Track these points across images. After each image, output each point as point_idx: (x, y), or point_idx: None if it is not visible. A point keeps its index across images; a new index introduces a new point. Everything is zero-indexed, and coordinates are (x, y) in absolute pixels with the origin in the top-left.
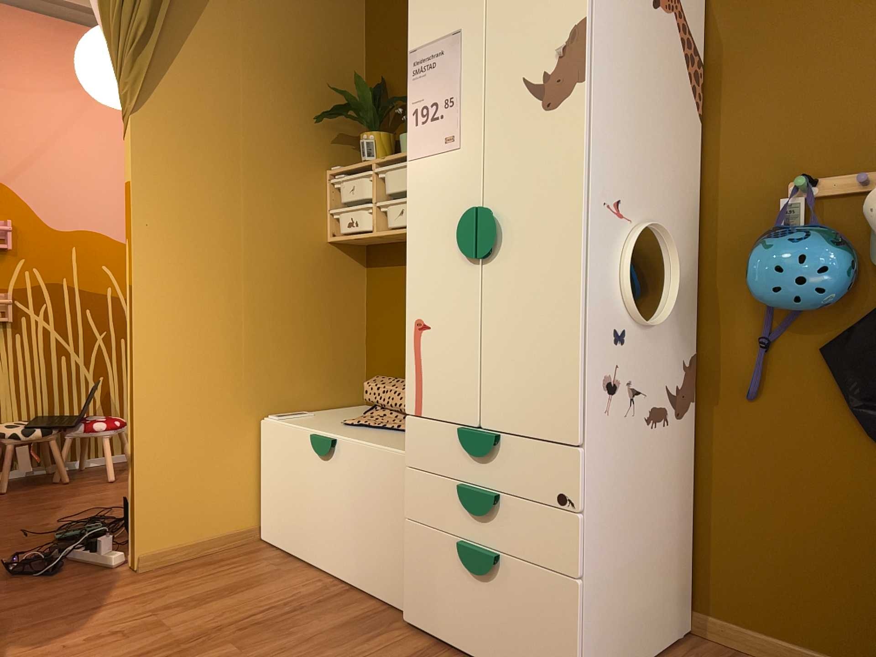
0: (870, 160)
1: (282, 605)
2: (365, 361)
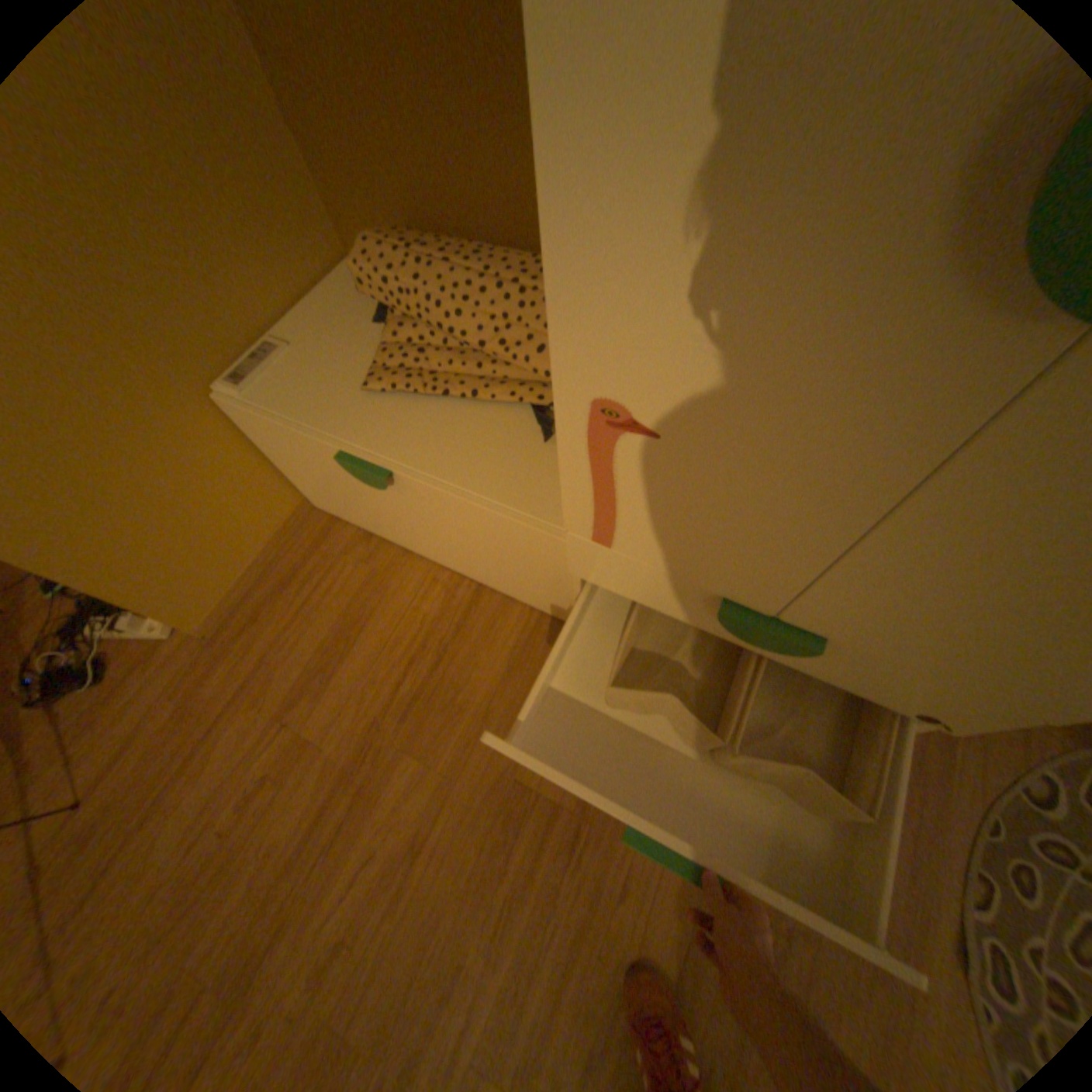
0: None
1: (420, 648)
2: (305, 167)
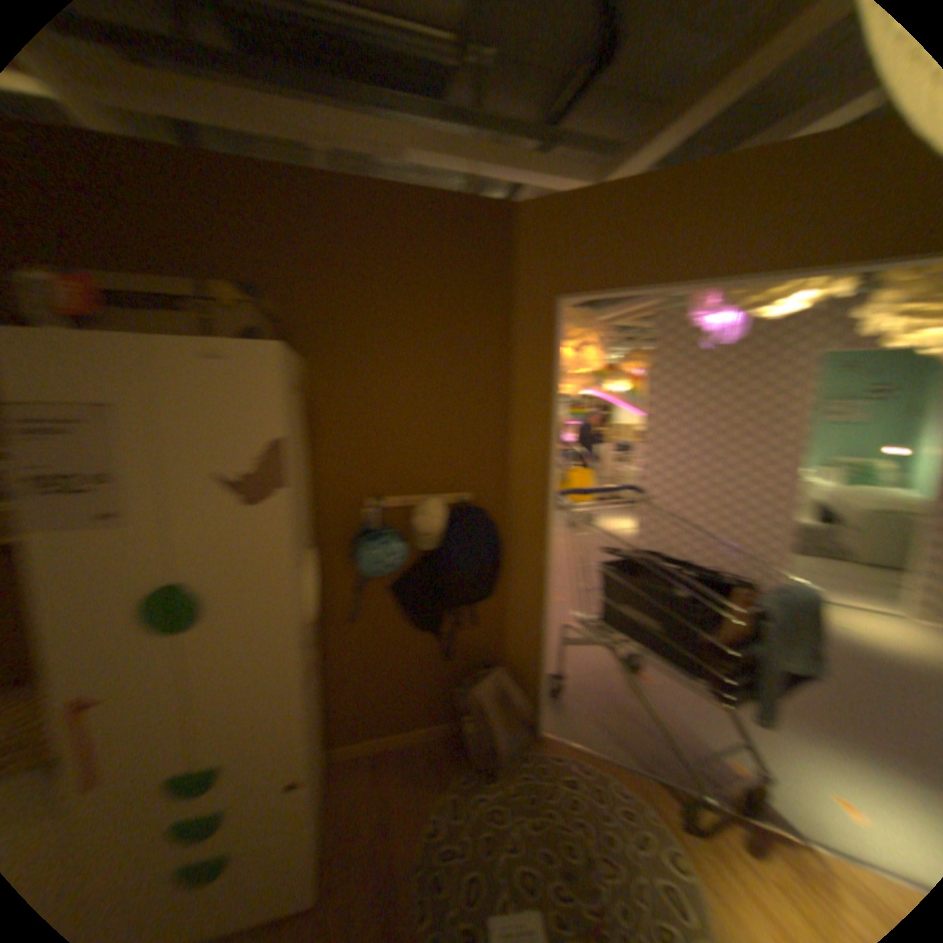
0: (402, 489)
1: None
2: None
